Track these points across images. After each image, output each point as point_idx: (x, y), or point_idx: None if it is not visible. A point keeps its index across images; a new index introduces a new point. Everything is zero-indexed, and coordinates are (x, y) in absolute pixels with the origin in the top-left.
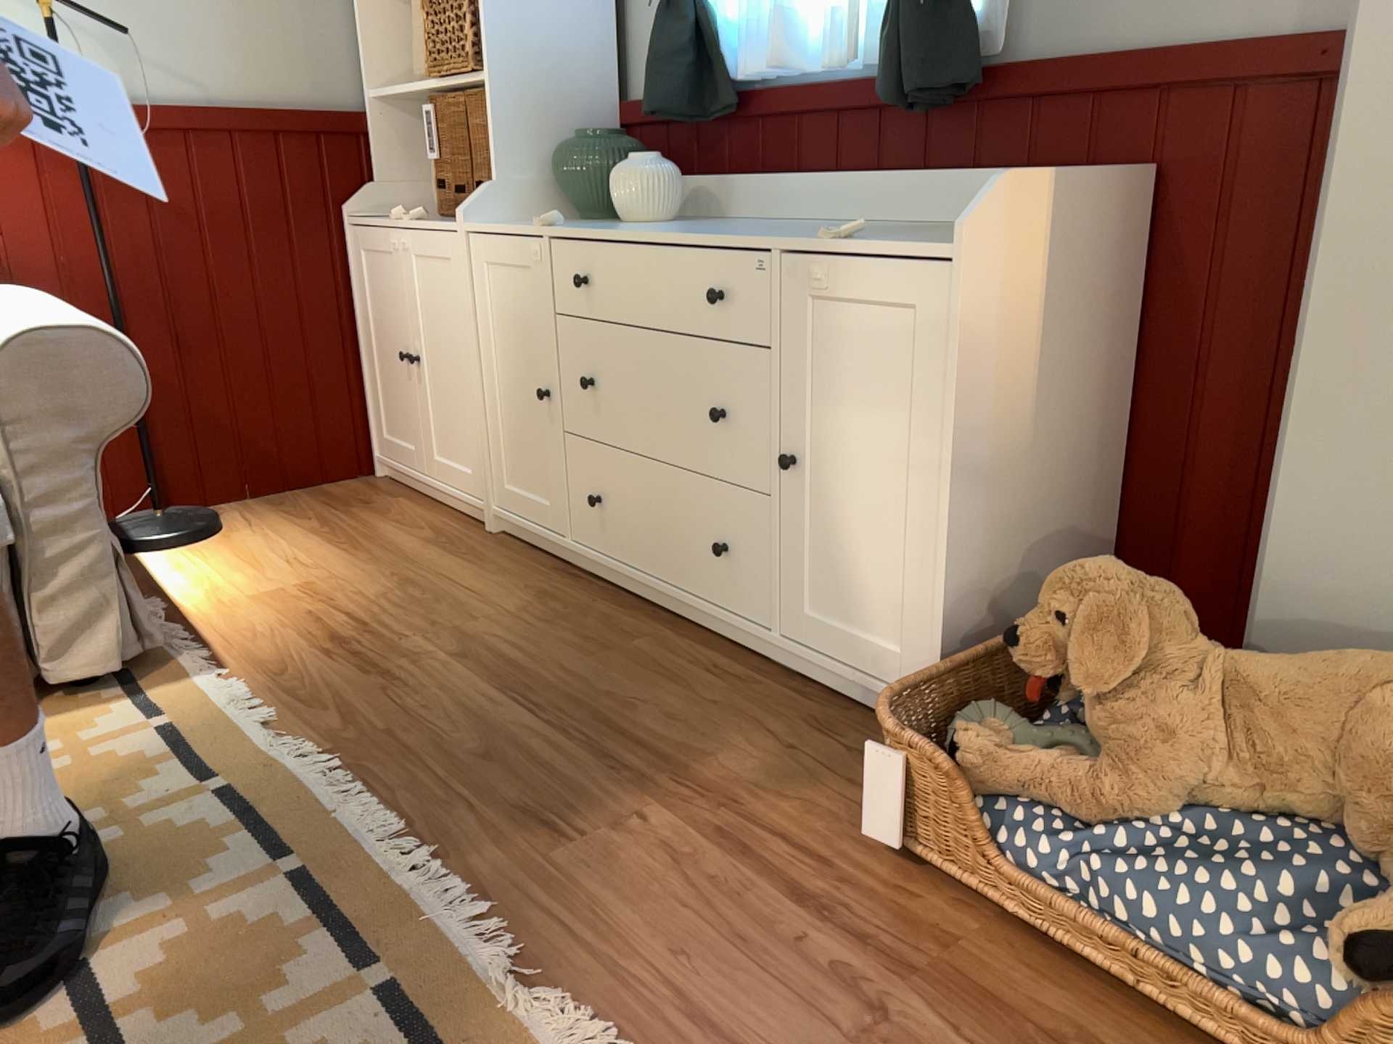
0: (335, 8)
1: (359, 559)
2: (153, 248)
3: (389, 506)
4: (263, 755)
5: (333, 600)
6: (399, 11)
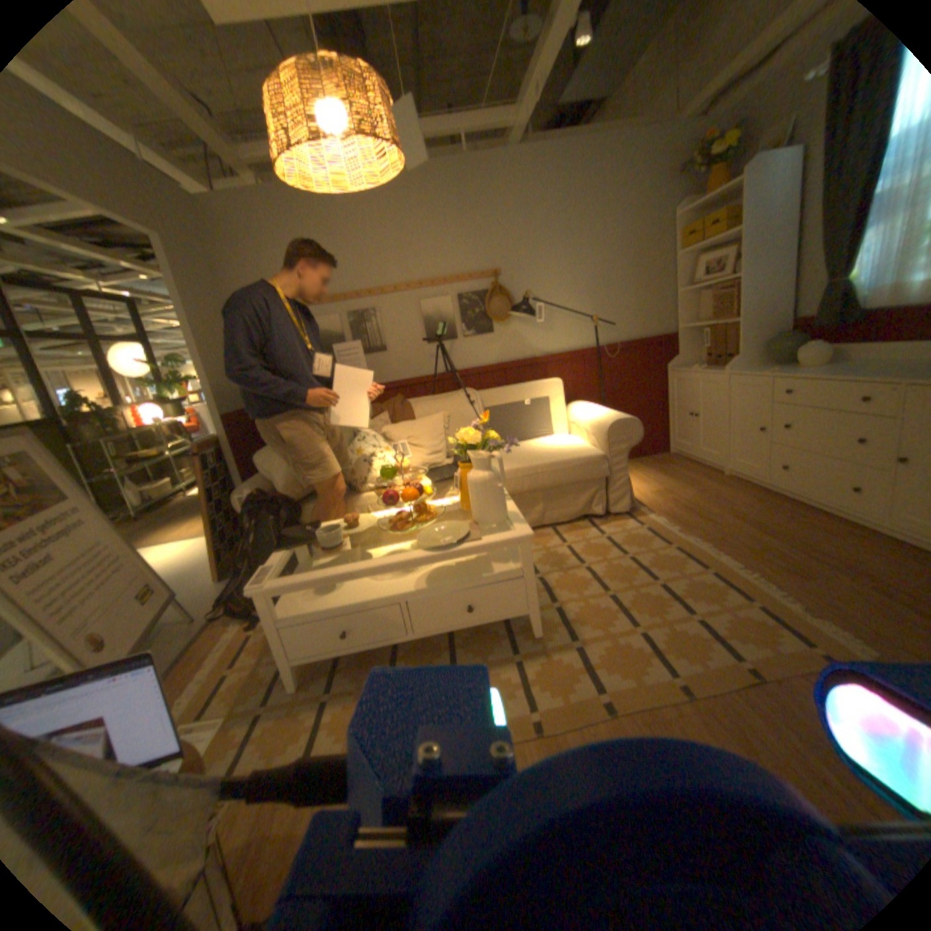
0: (669, 297)
1: (680, 482)
2: (609, 384)
3: (680, 463)
4: (683, 540)
5: (678, 495)
6: (692, 294)
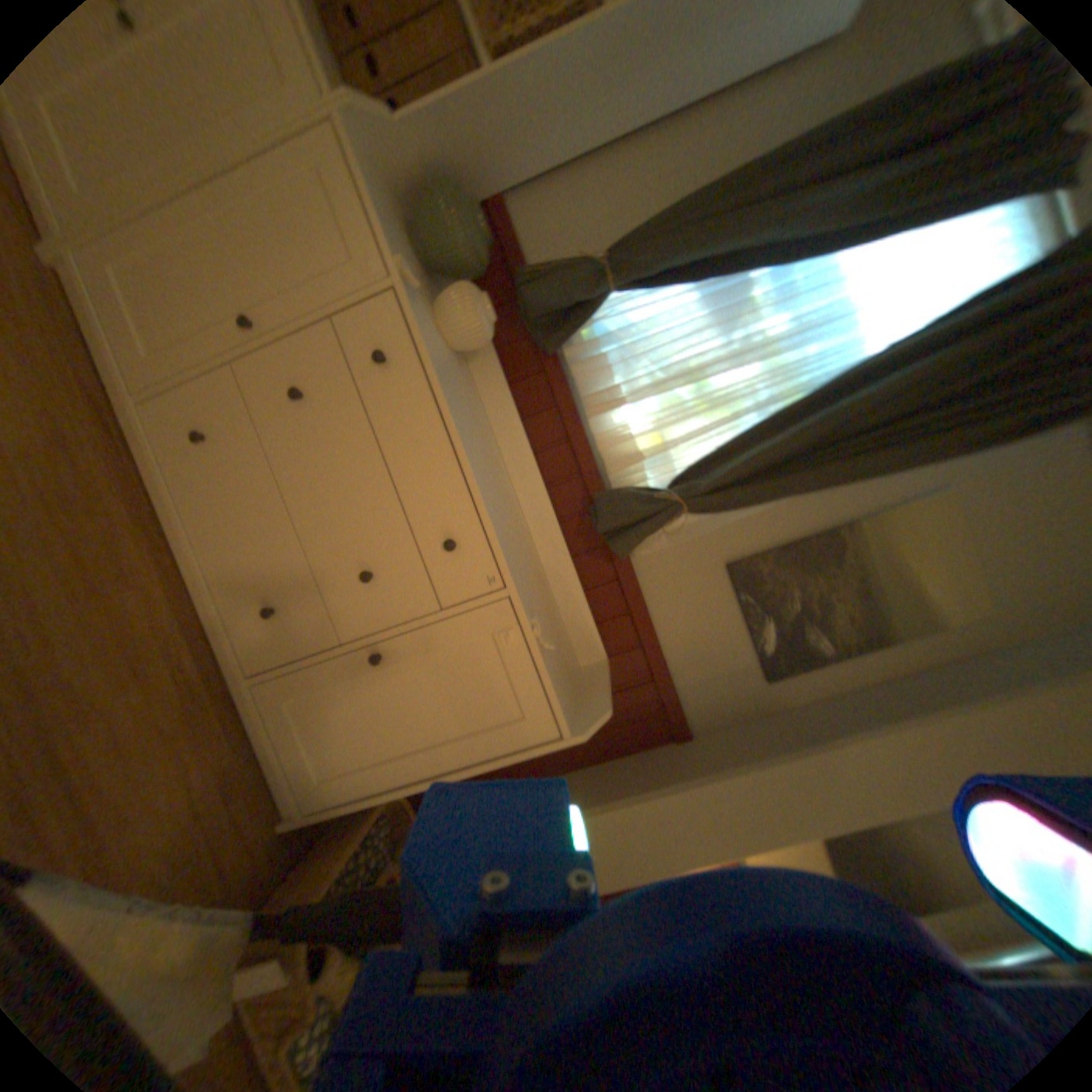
0: None
1: None
2: None
3: None
4: None
5: None
6: None
